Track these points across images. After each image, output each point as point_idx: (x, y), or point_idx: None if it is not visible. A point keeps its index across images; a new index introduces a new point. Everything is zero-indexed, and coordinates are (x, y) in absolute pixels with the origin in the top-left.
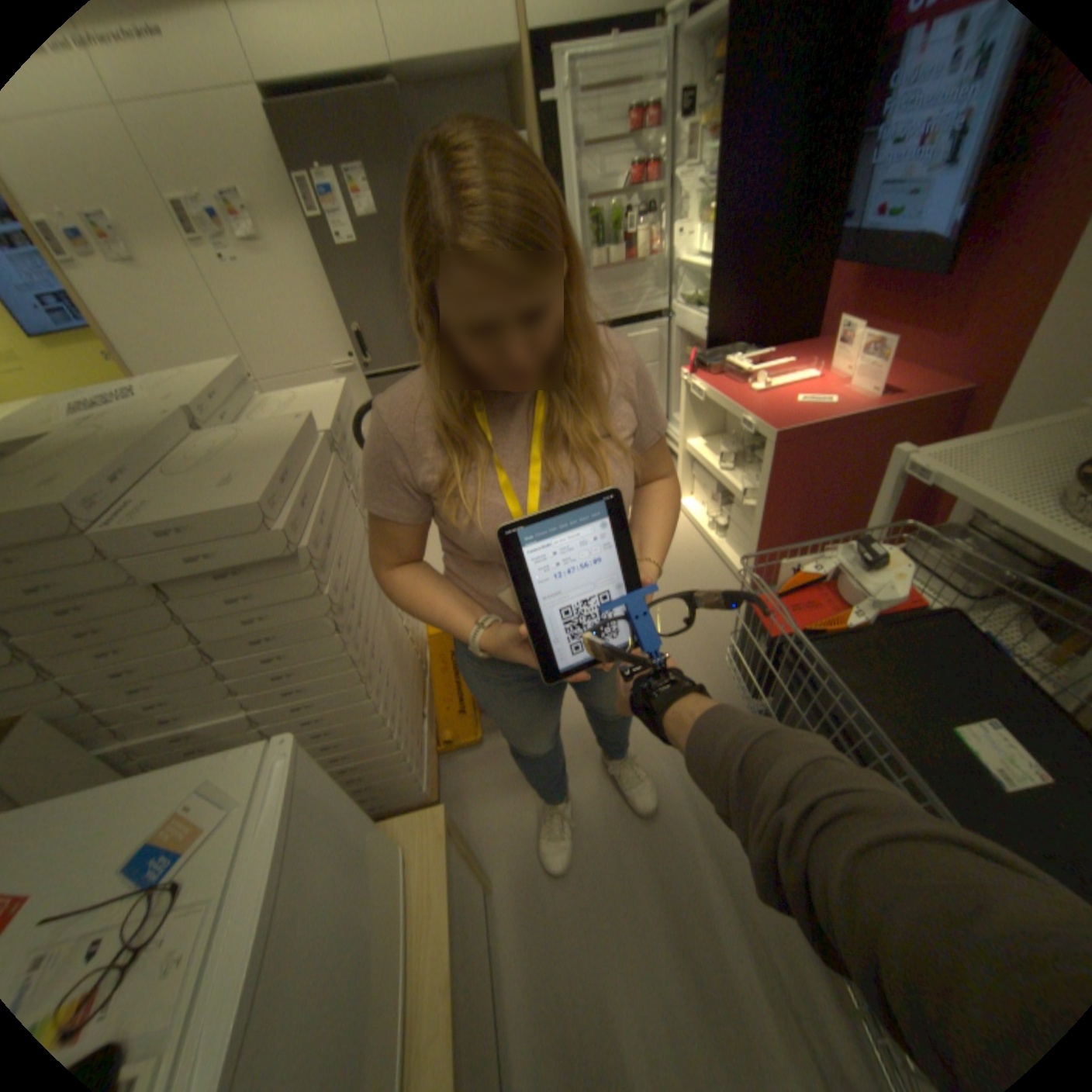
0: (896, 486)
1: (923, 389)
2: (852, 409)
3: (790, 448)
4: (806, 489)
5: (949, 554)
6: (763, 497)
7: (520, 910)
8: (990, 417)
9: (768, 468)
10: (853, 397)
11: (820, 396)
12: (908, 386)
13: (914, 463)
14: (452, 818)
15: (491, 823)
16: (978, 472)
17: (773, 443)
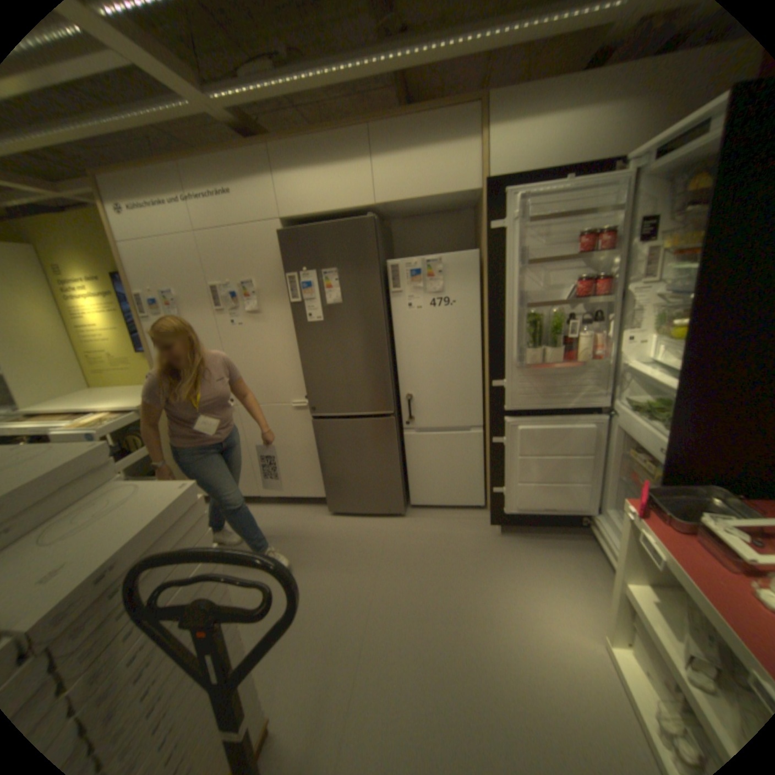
0: None
1: None
2: None
3: None
4: None
5: None
6: None
7: None
8: None
9: None
10: None
11: None
12: None
13: None
14: None
15: None
16: None
17: None
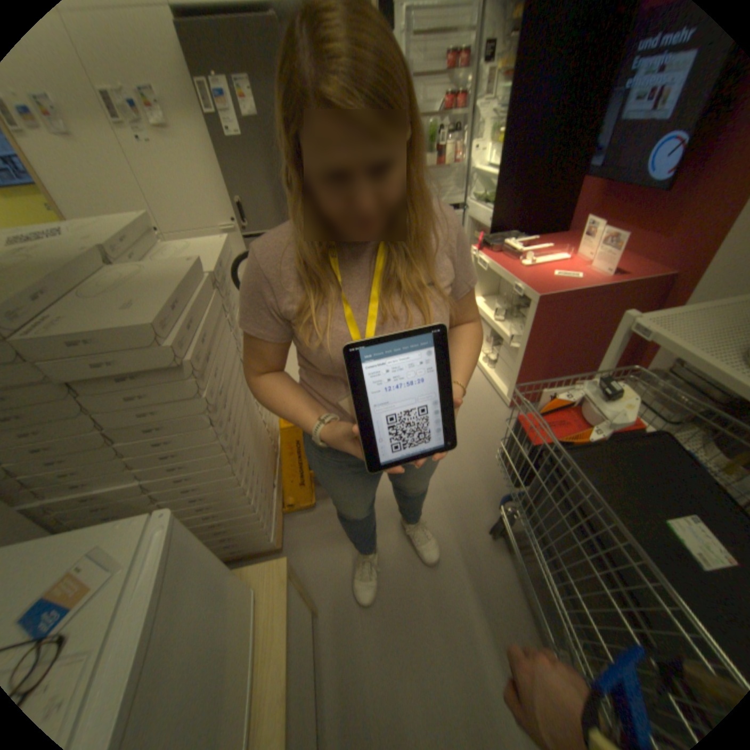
0: (623, 340)
1: (642, 272)
2: (593, 283)
3: (547, 308)
4: (555, 337)
5: (654, 390)
6: (525, 341)
7: (338, 629)
8: (687, 295)
9: (531, 321)
10: (593, 274)
11: (570, 272)
12: (632, 269)
13: (638, 324)
14: (292, 560)
15: (319, 565)
16: (686, 333)
17: (536, 303)
